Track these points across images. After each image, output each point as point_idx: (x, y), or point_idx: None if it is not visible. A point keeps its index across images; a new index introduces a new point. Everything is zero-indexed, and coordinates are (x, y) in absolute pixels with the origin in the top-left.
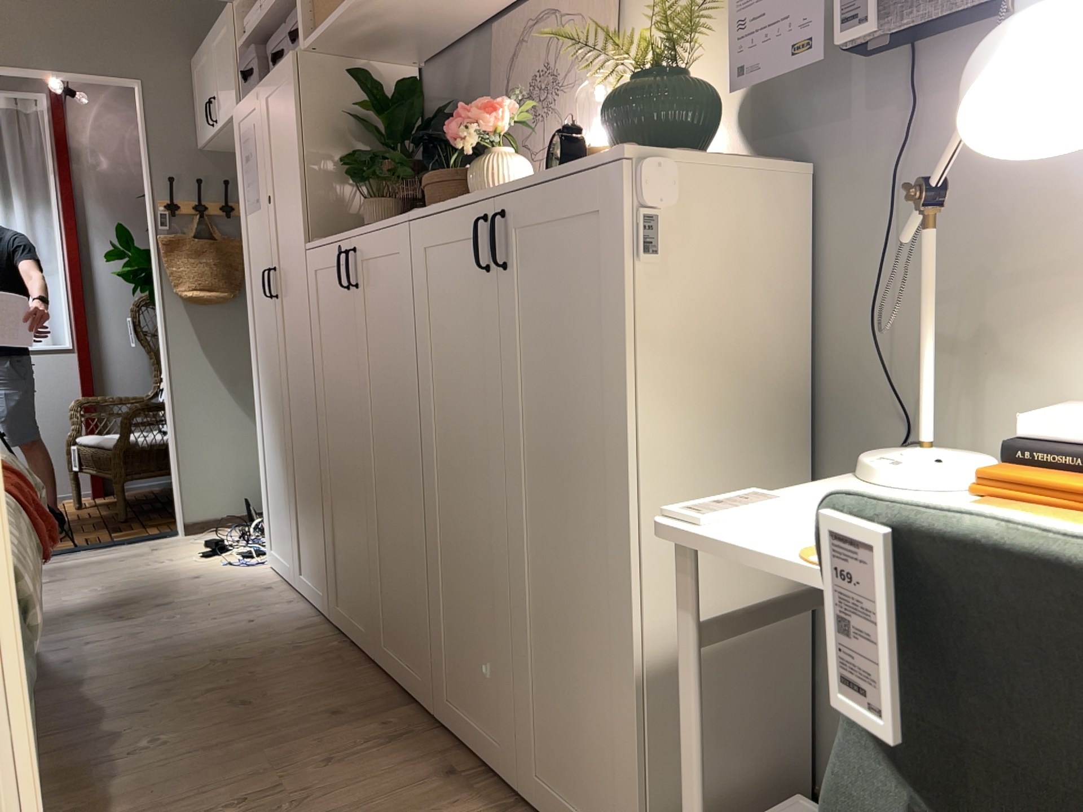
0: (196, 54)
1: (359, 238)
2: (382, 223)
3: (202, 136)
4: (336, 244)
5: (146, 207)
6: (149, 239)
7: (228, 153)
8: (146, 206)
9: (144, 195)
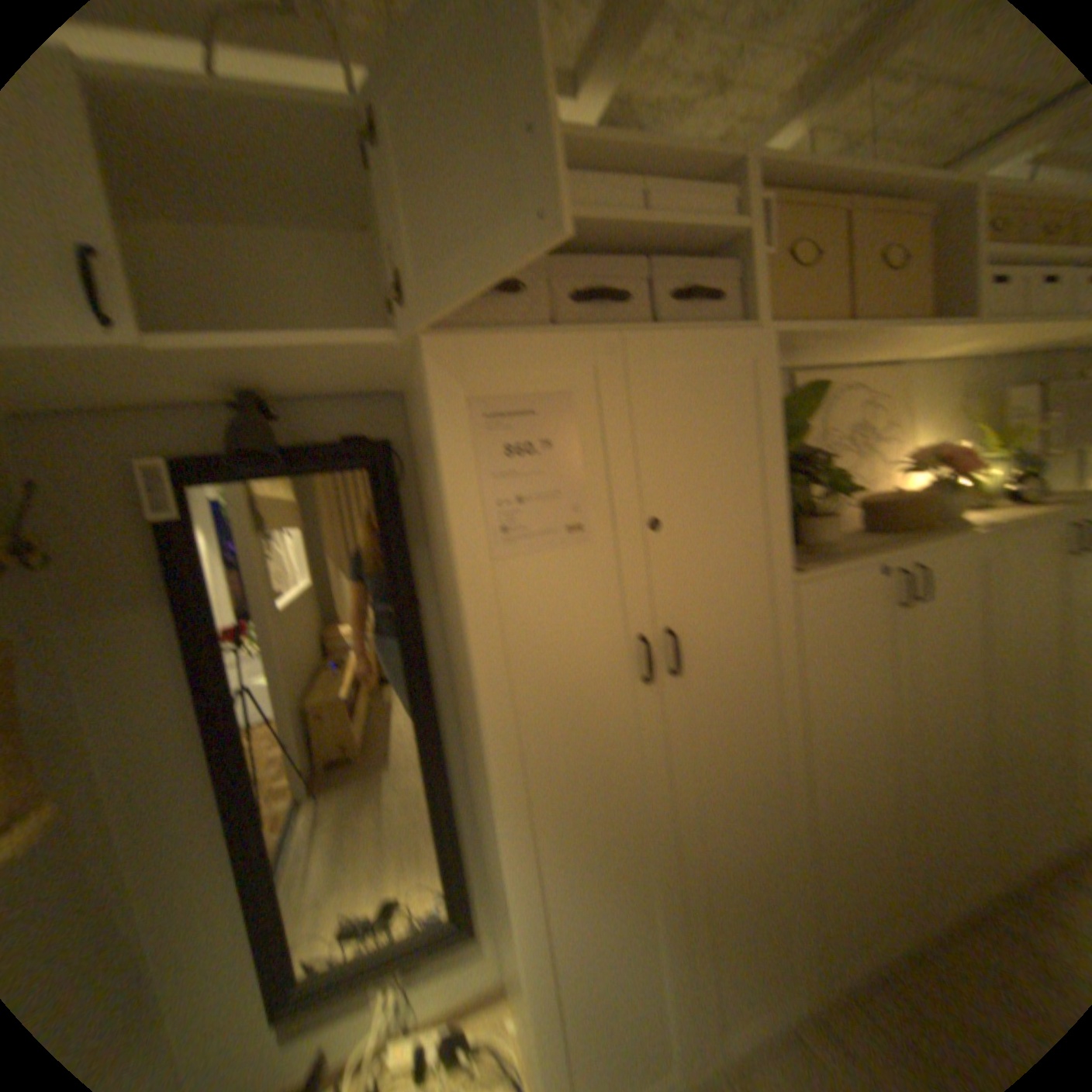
0: None
1: (931, 552)
2: (938, 536)
3: None
4: (885, 565)
5: None
6: None
7: None
8: None
9: None
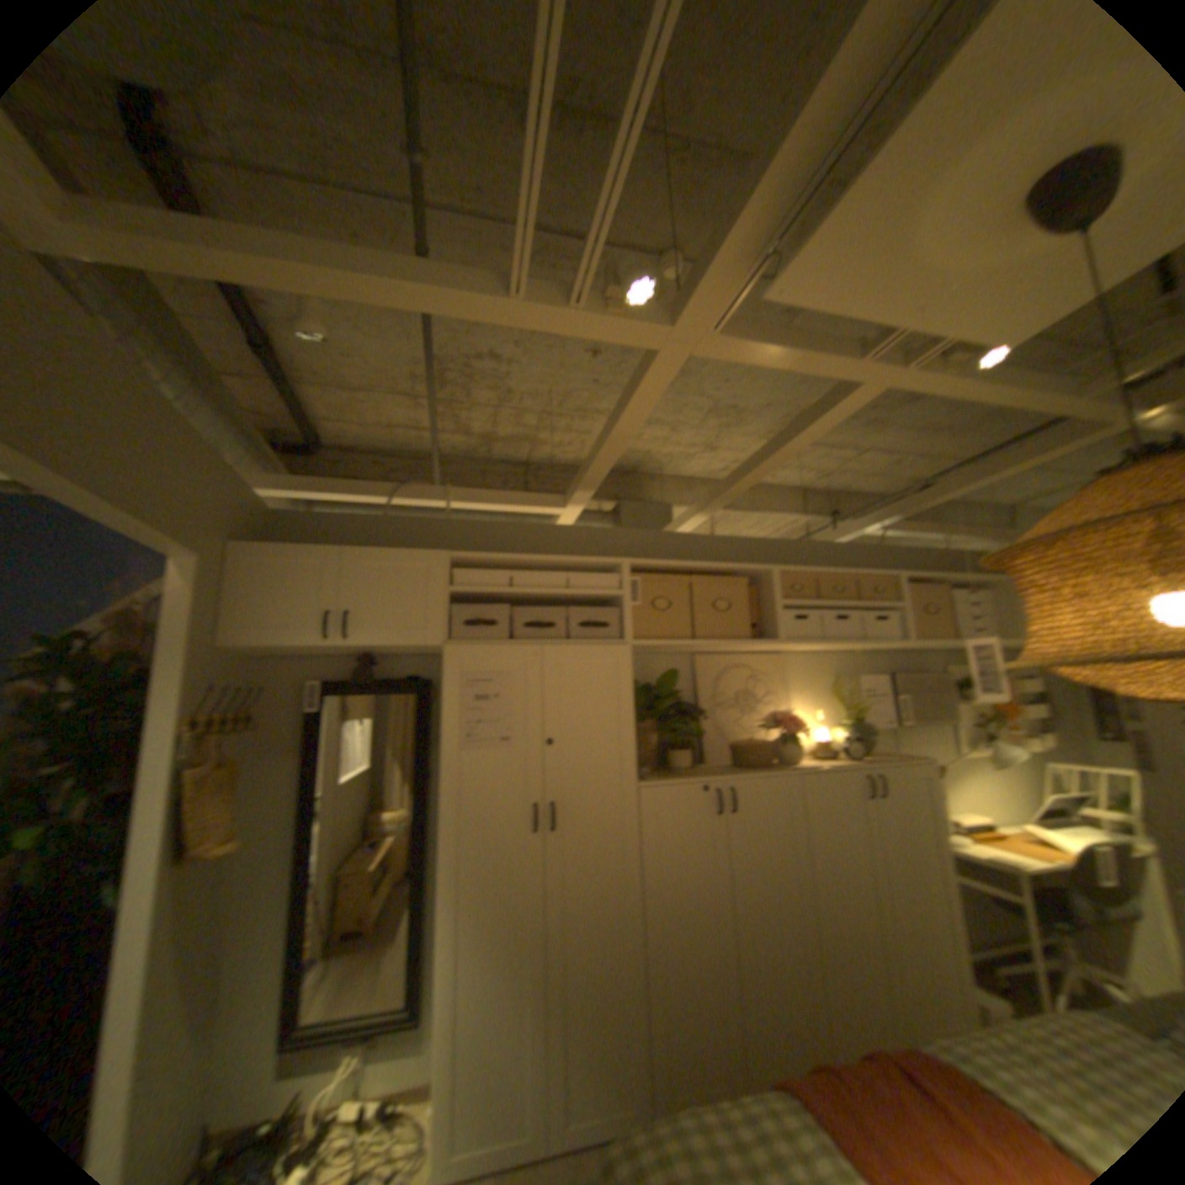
0: (265, 544)
1: (739, 782)
2: (751, 773)
3: (254, 636)
4: (702, 785)
5: (140, 726)
6: (138, 777)
7: (228, 653)
8: (145, 725)
9: (147, 708)
